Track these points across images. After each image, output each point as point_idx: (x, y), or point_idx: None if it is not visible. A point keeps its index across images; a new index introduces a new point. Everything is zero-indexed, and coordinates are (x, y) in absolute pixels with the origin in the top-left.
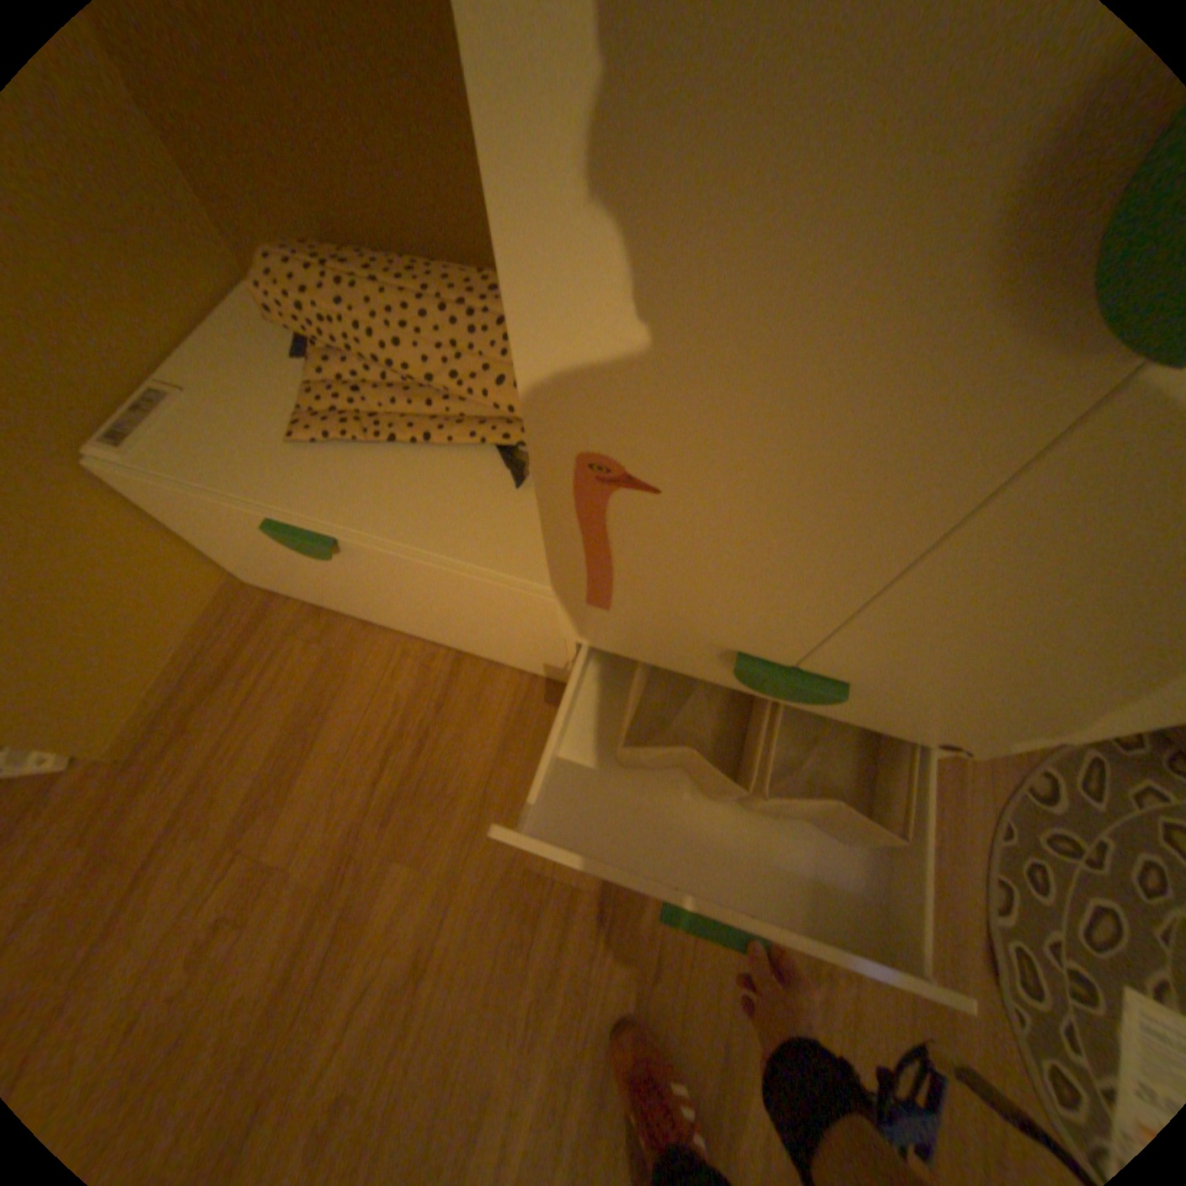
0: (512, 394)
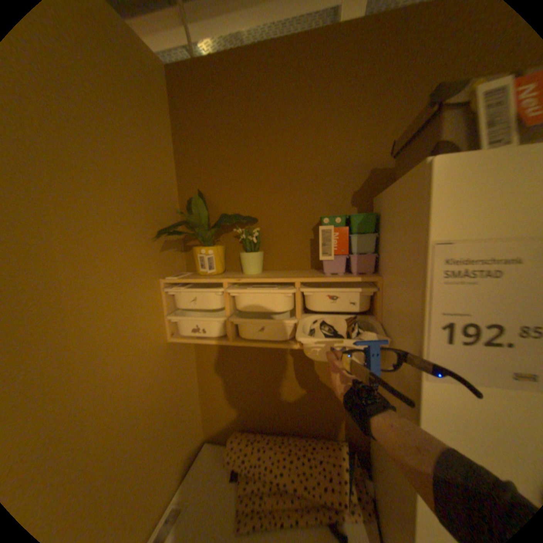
0: (331, 496)
